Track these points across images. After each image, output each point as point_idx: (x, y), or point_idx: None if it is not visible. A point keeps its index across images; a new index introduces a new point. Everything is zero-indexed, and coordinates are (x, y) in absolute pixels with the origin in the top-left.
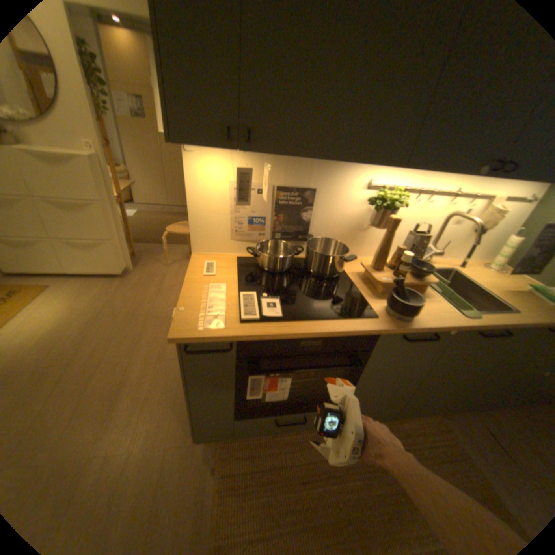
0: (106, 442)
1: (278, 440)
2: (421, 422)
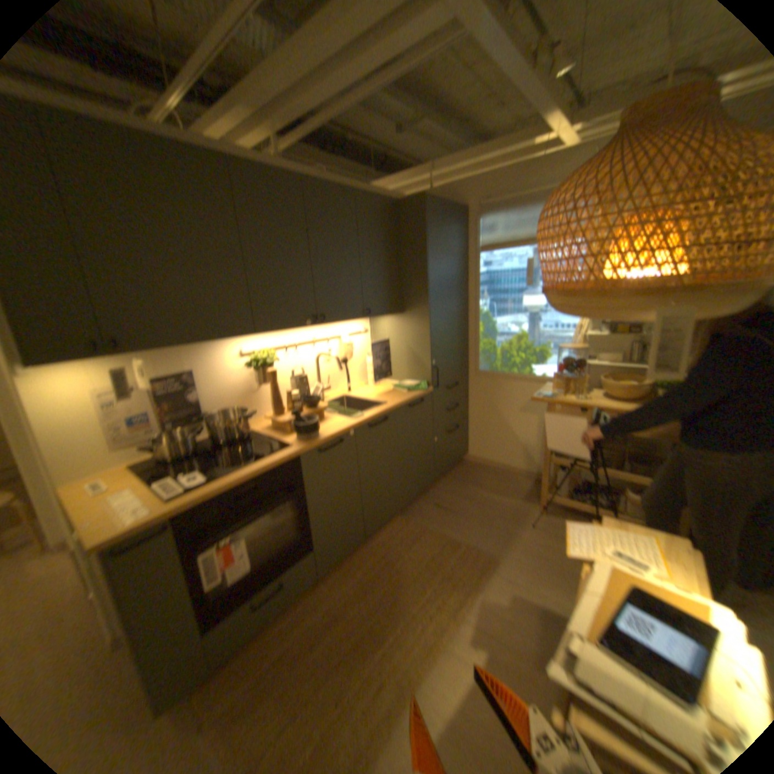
0: None
1: (265, 638)
2: (387, 530)
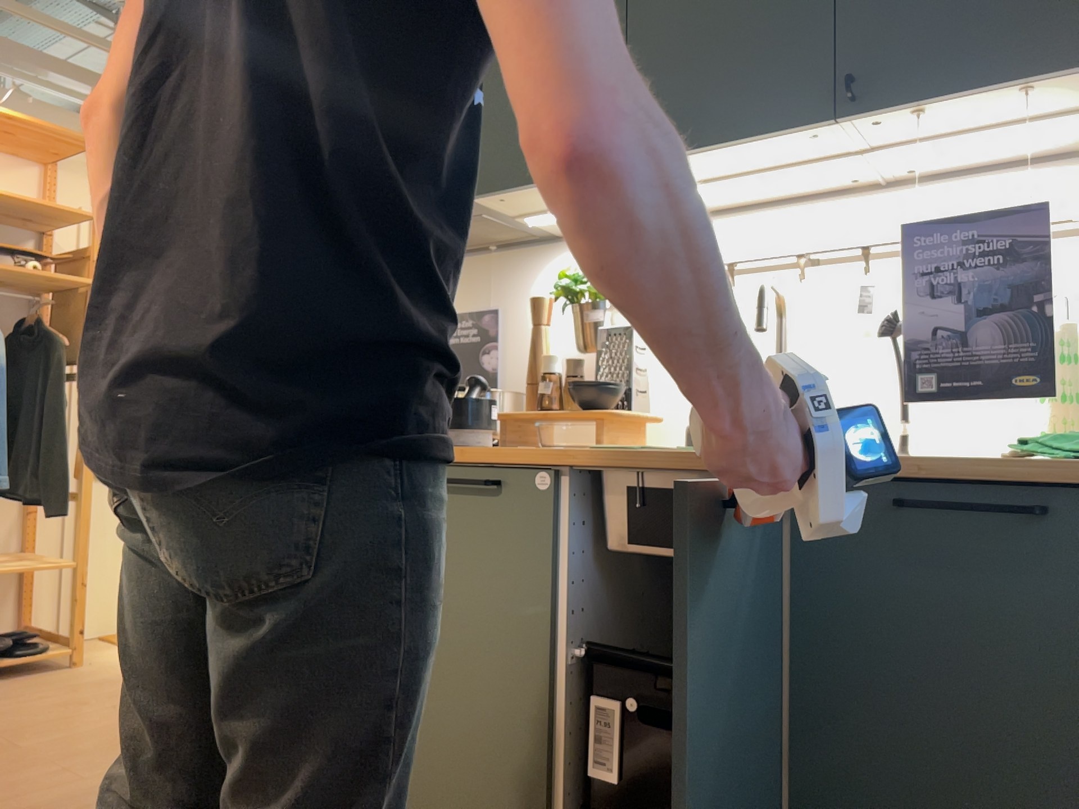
0: (84, 761)
1: None
2: None
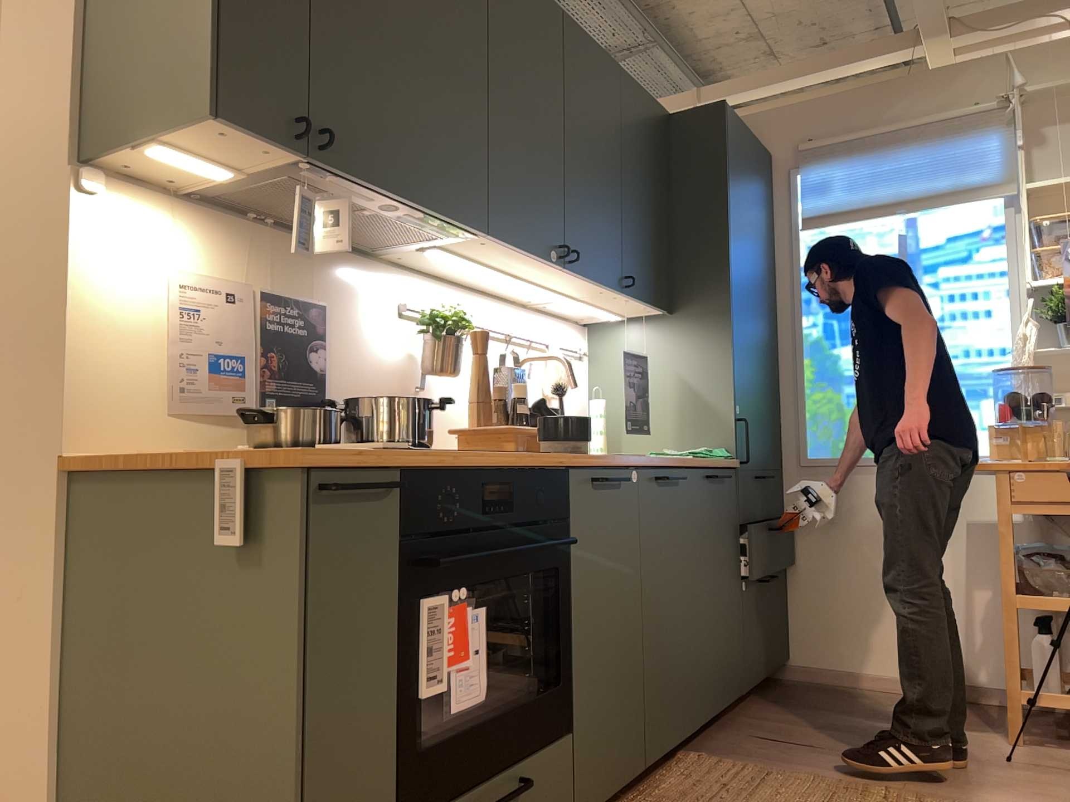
0: None
1: None
2: (678, 772)
